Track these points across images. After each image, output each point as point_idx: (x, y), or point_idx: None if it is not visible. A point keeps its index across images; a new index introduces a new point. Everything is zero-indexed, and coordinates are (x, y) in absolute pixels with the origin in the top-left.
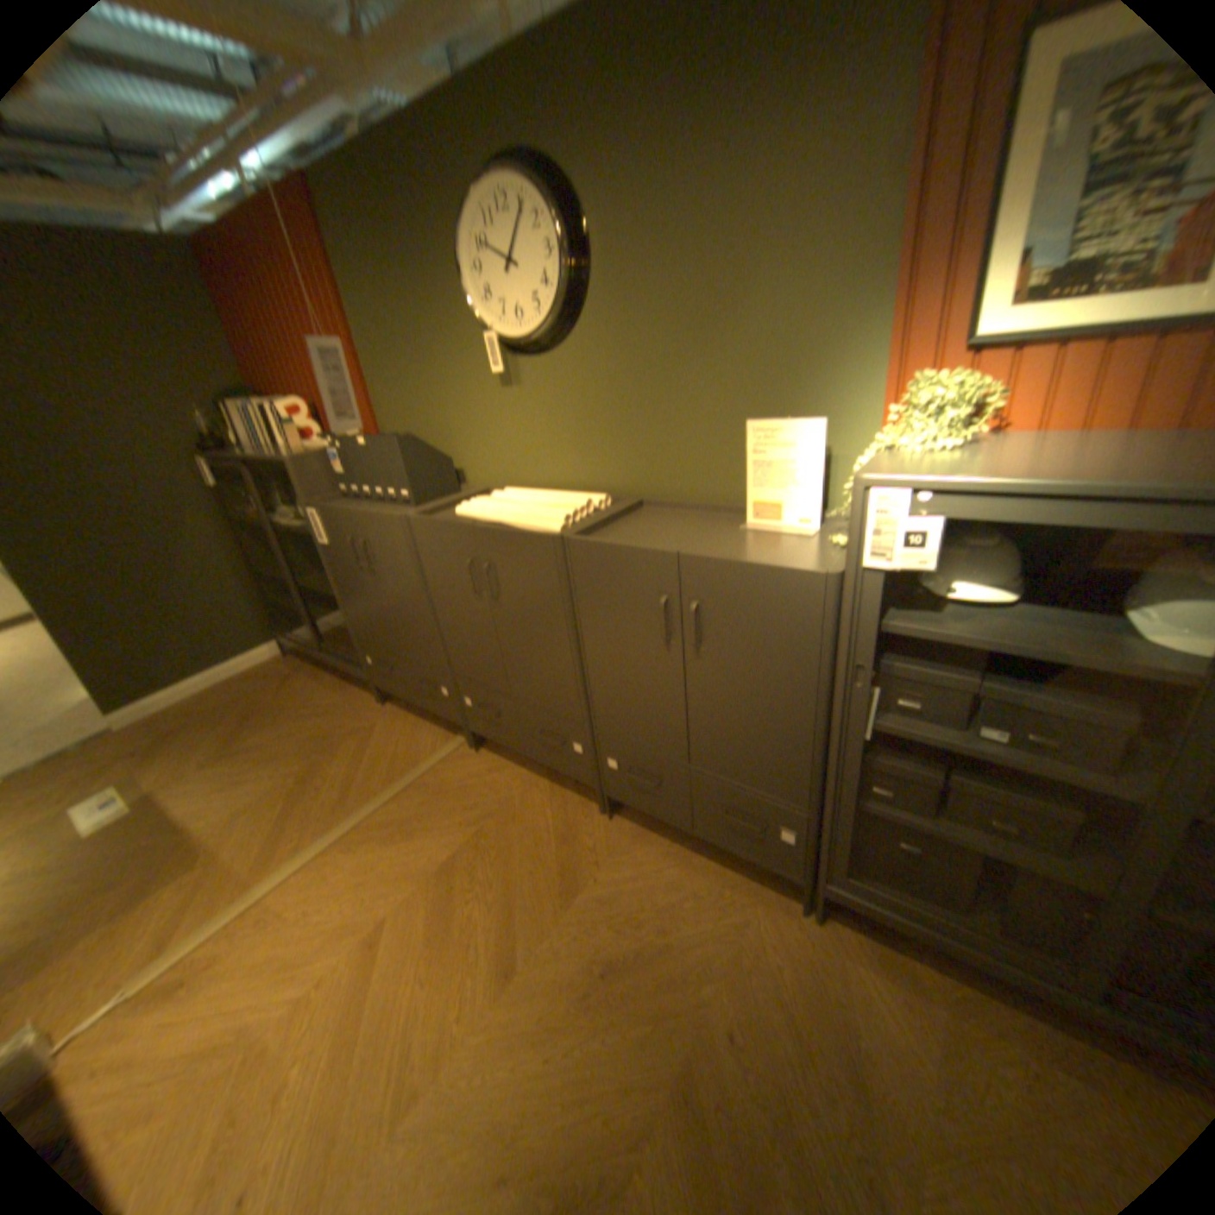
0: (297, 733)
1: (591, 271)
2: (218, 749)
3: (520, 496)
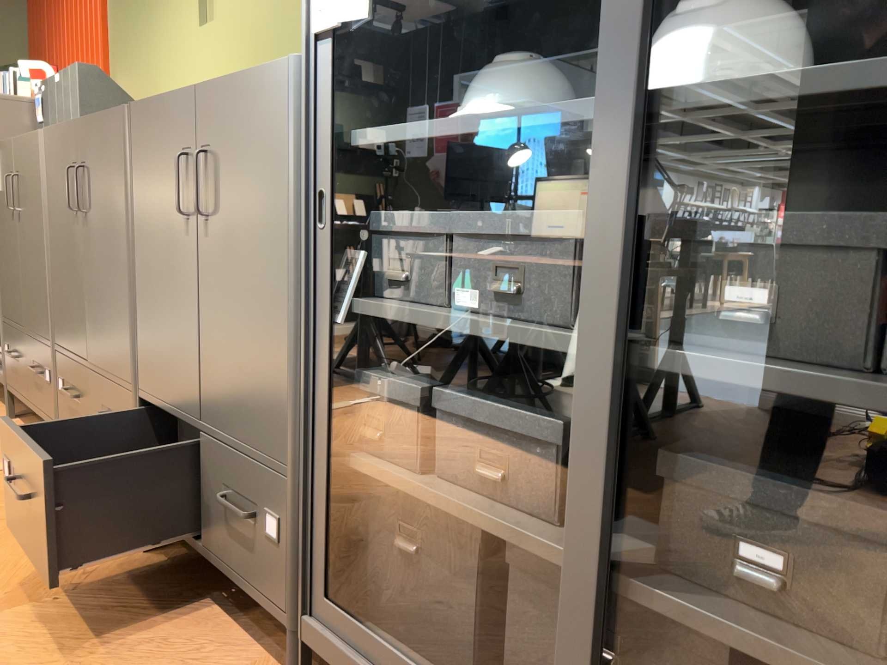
0: None
1: None
2: None
3: None
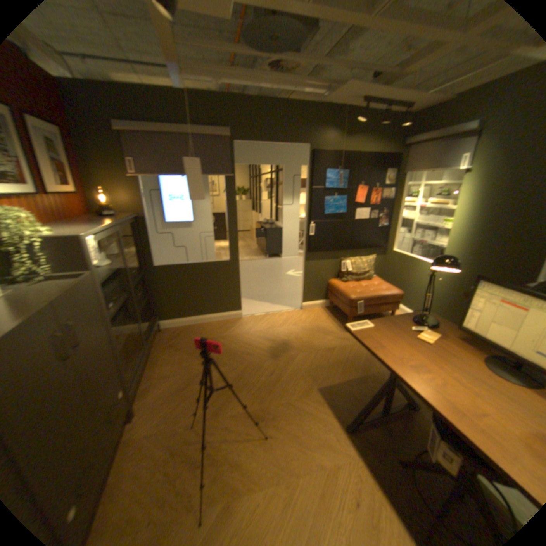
0: None
1: None
2: None
3: None
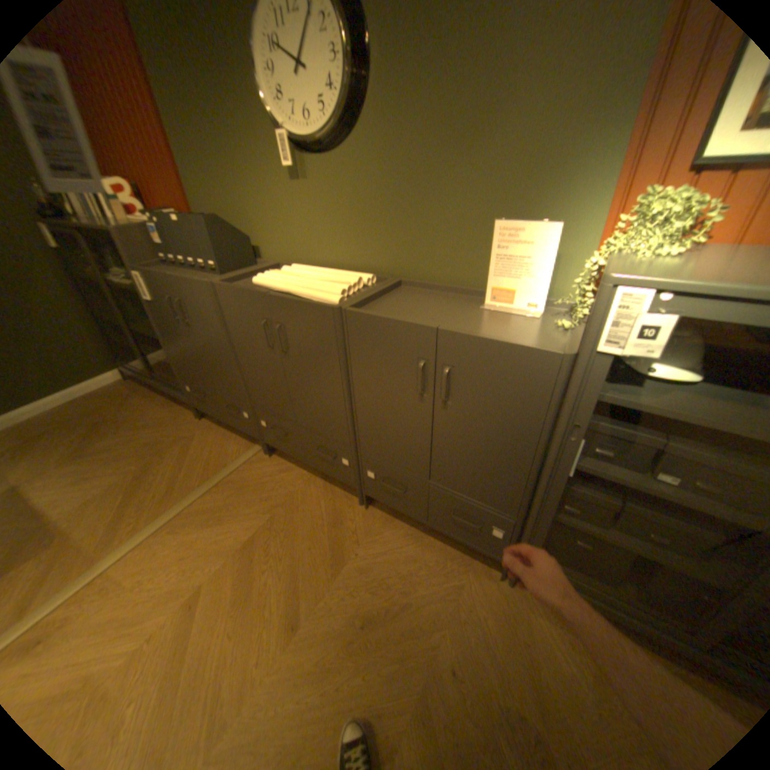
0: (135, 439)
1: (370, 77)
2: (72, 450)
3: (305, 270)
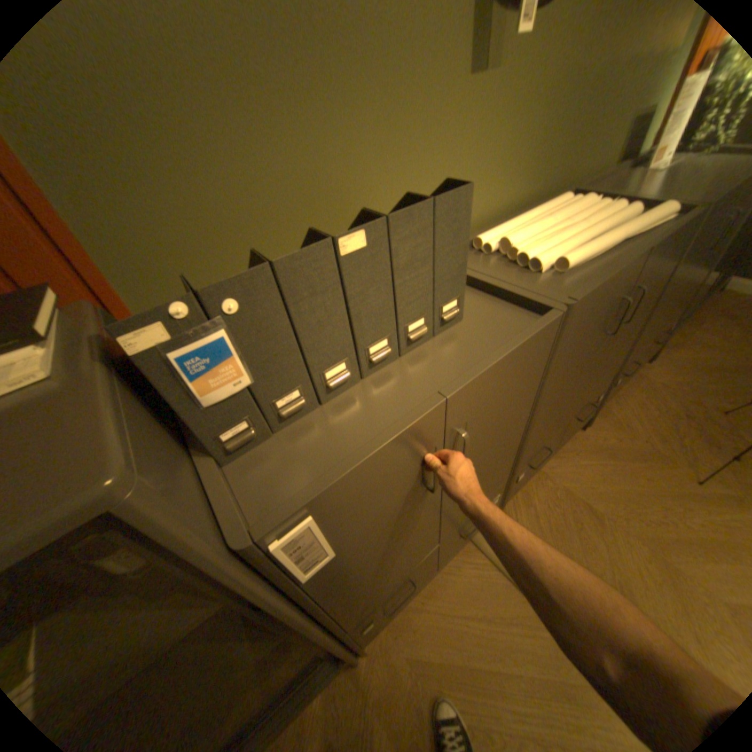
0: None
1: None
2: None
3: (538, 222)
